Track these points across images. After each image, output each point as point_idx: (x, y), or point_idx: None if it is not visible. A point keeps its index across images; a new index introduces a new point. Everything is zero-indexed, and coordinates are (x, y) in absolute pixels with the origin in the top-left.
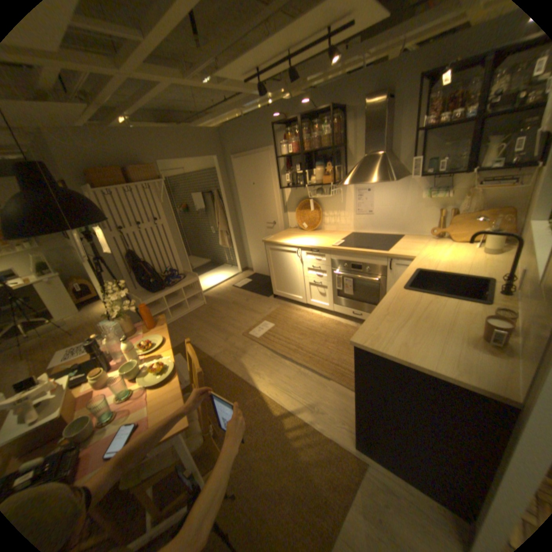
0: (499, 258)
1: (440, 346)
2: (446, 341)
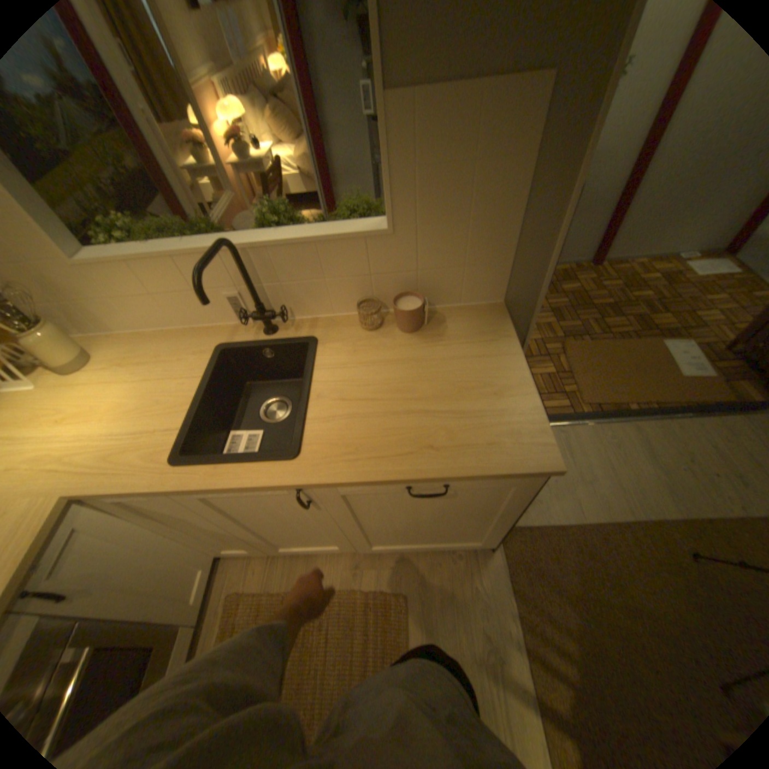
0: (107, 353)
1: (459, 364)
2: (443, 360)
